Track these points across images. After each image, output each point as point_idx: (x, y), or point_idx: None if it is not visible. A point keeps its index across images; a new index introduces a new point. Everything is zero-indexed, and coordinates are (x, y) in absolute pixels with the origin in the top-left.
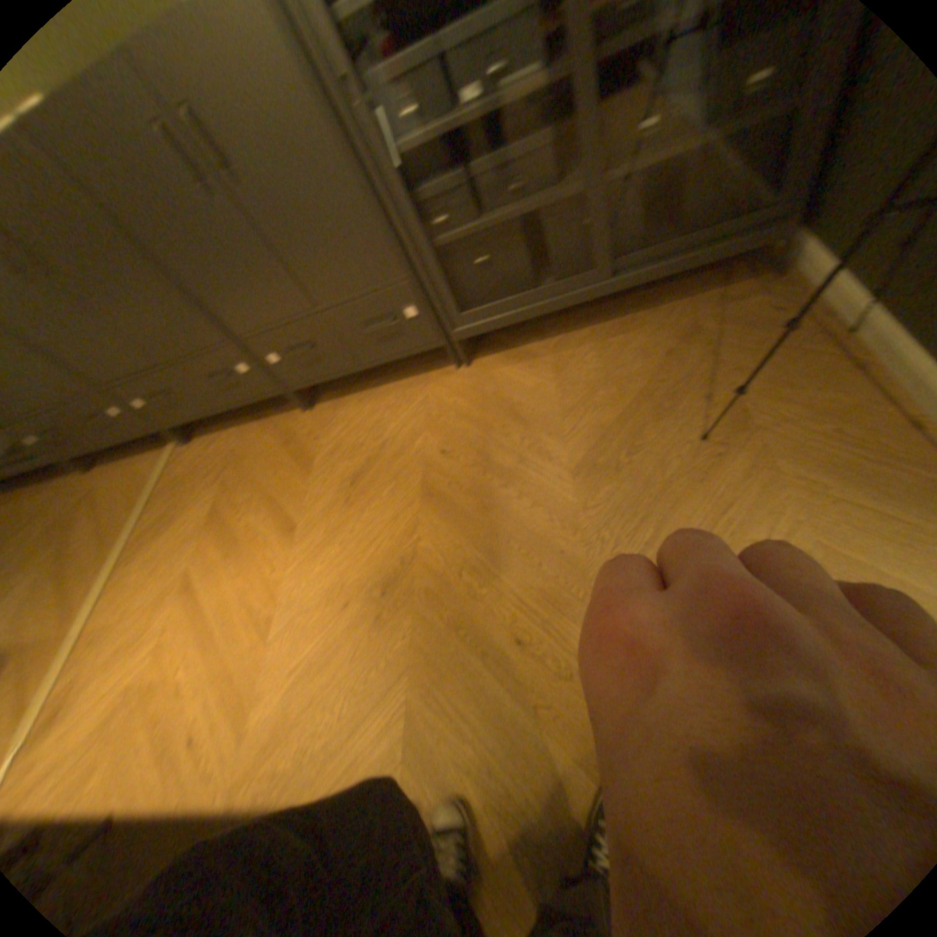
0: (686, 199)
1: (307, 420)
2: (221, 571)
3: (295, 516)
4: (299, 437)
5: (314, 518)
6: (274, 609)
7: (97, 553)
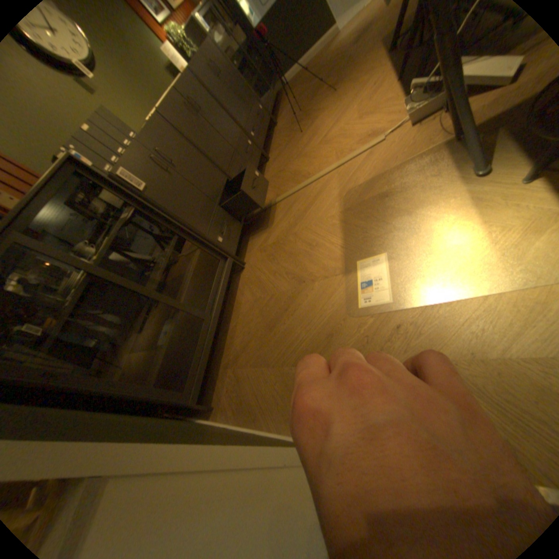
0: (265, 79)
1: (272, 156)
2: (321, 130)
3: (308, 125)
4: (278, 152)
5: (310, 119)
6: (337, 102)
7: (298, 199)
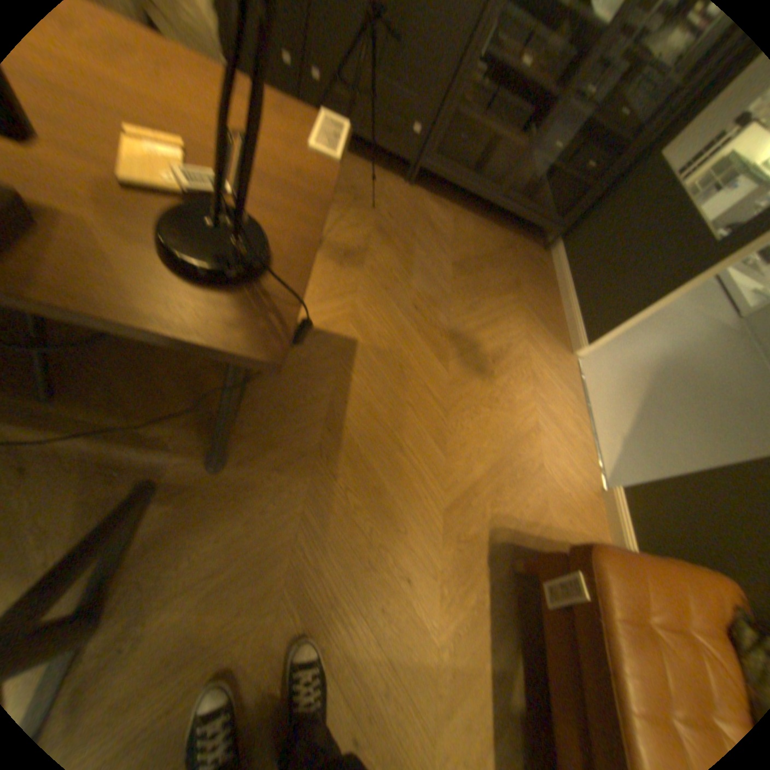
0: (540, 189)
1: None
2: None
3: None
4: None
5: None
6: None
7: None
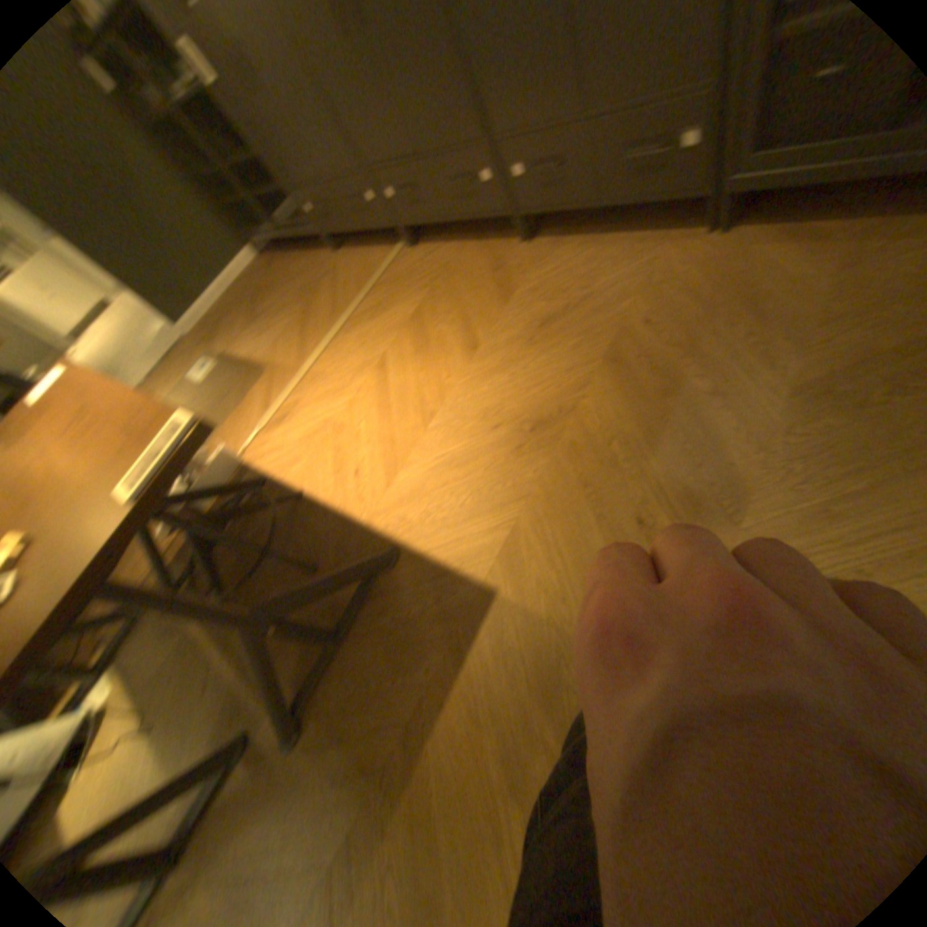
0: None
1: (522, 251)
2: (409, 362)
3: (480, 338)
4: (508, 265)
5: (495, 344)
6: (439, 407)
7: (329, 316)
